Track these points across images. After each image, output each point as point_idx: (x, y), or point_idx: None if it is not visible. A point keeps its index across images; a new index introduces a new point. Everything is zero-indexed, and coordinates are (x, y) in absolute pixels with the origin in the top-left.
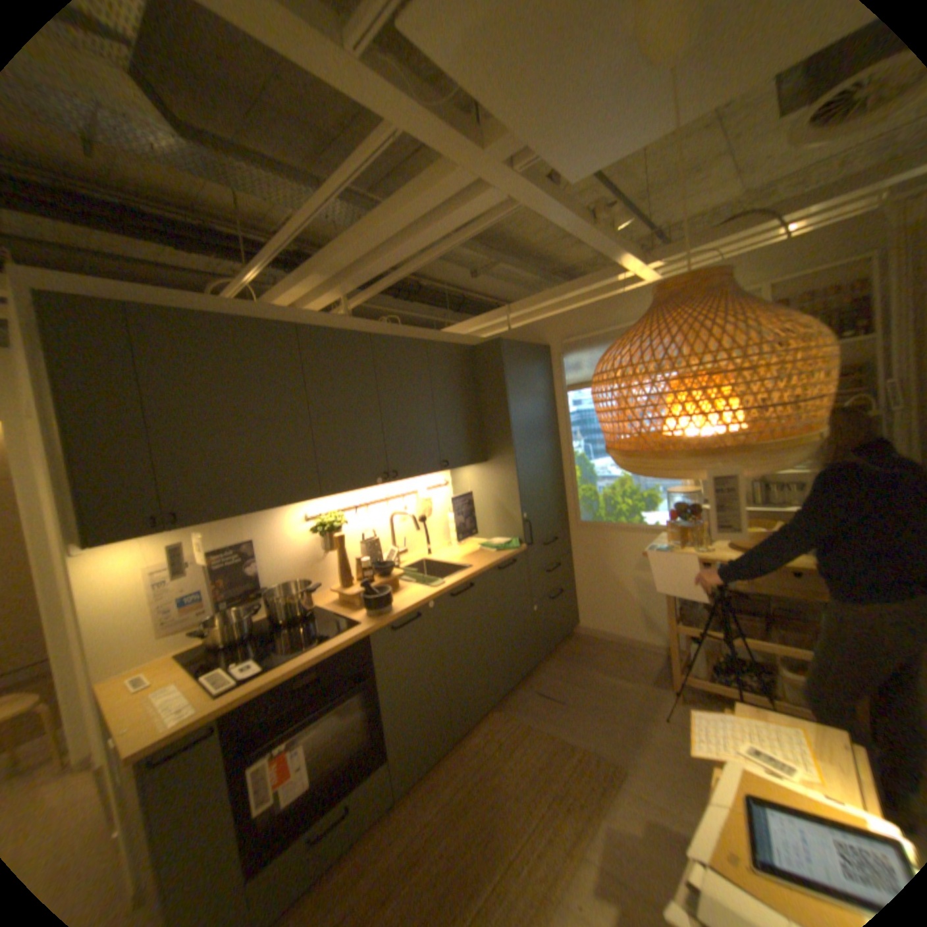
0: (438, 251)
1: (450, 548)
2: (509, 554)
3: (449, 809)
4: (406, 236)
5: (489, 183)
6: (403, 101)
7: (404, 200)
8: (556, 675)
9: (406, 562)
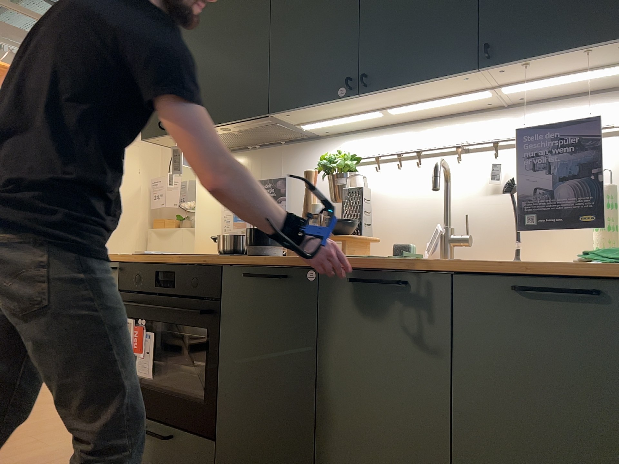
0: None
1: None
2: (592, 270)
3: None
4: None
5: None
6: None
7: None
8: None
9: None
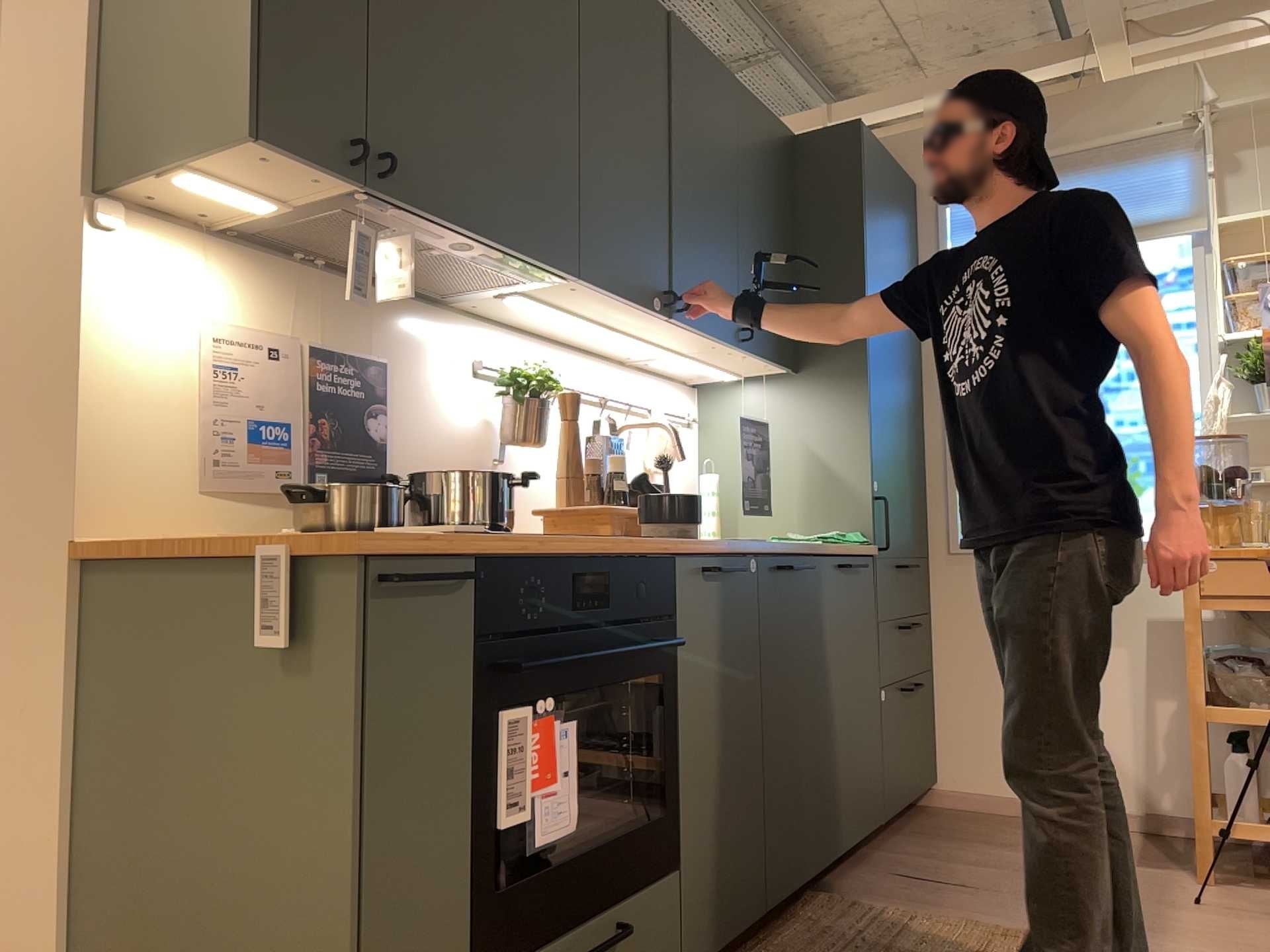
0: None
1: None
2: (855, 550)
3: None
4: None
5: None
6: None
7: None
8: (922, 852)
9: None
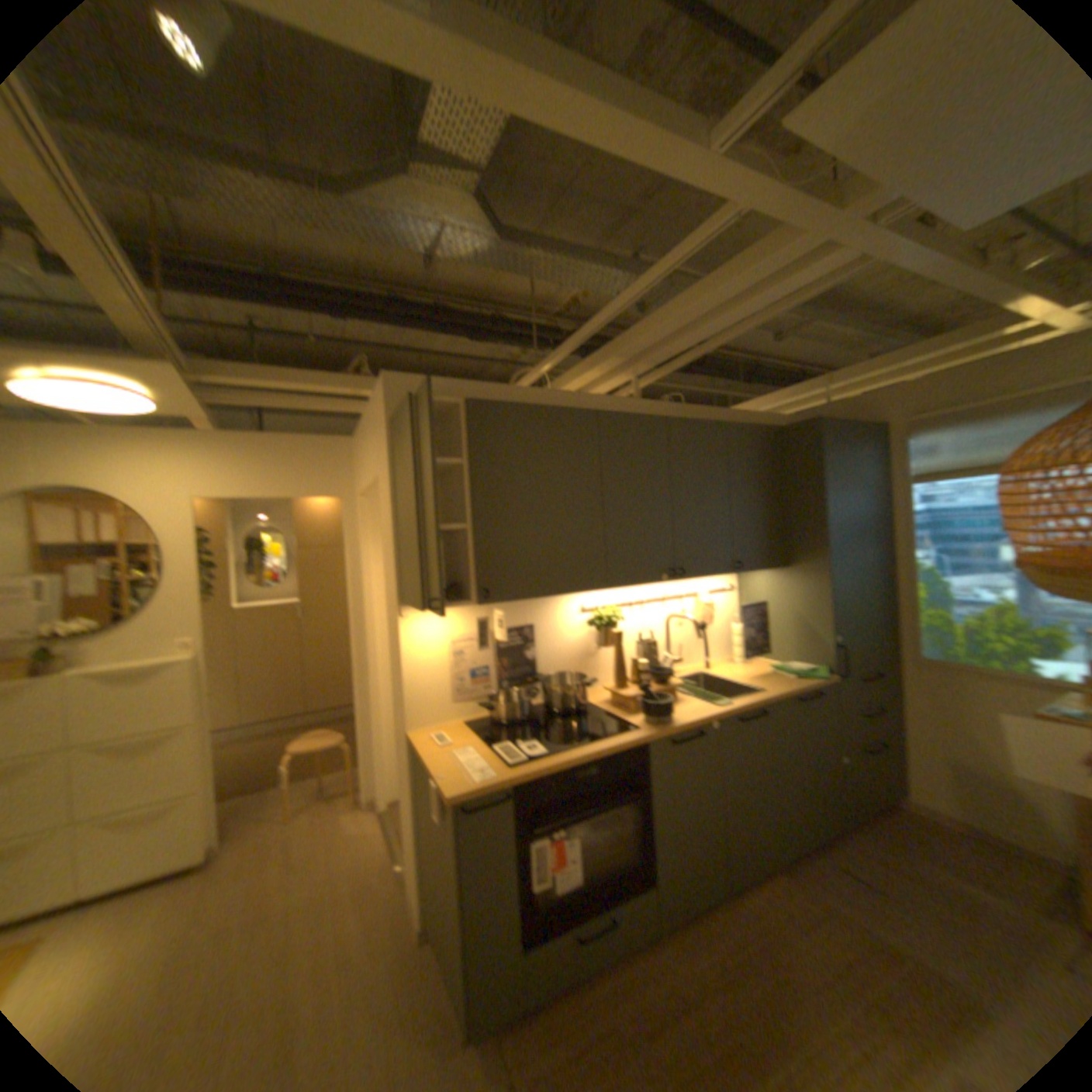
0: (755, 321)
1: (733, 665)
2: (815, 685)
3: (726, 968)
4: (721, 310)
5: (839, 241)
6: (759, 181)
7: (730, 273)
8: (872, 855)
9: (680, 673)
